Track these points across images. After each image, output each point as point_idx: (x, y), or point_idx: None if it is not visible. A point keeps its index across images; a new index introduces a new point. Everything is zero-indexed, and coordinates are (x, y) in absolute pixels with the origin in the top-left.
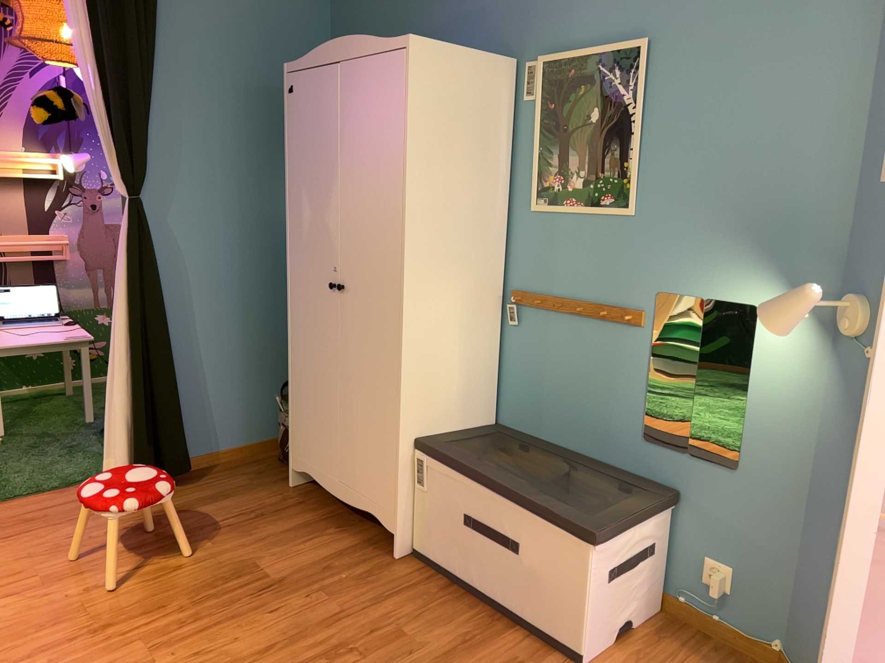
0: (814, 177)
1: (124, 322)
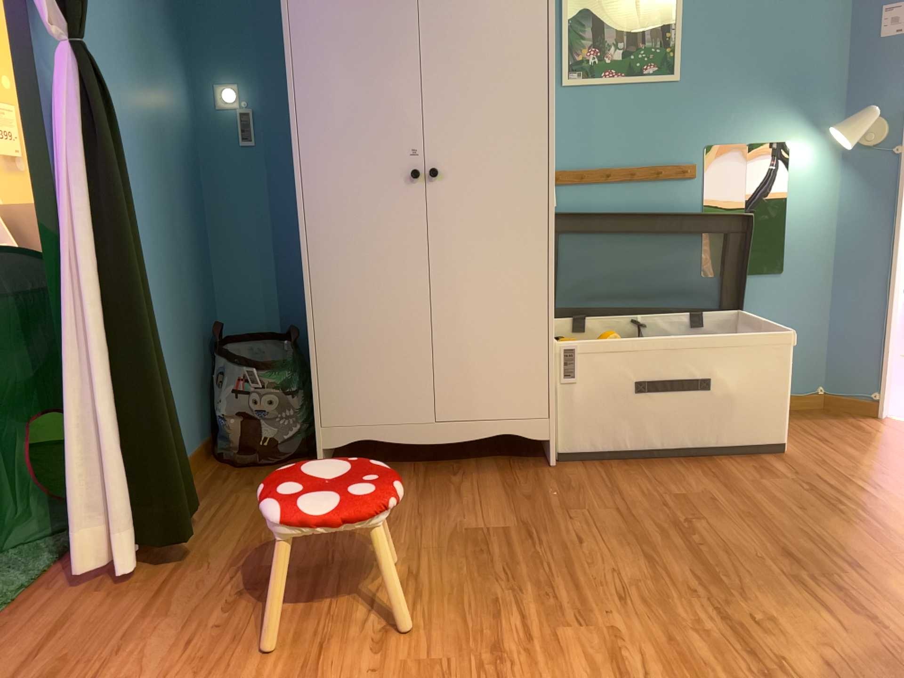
0: (823, 39)
1: (87, 272)
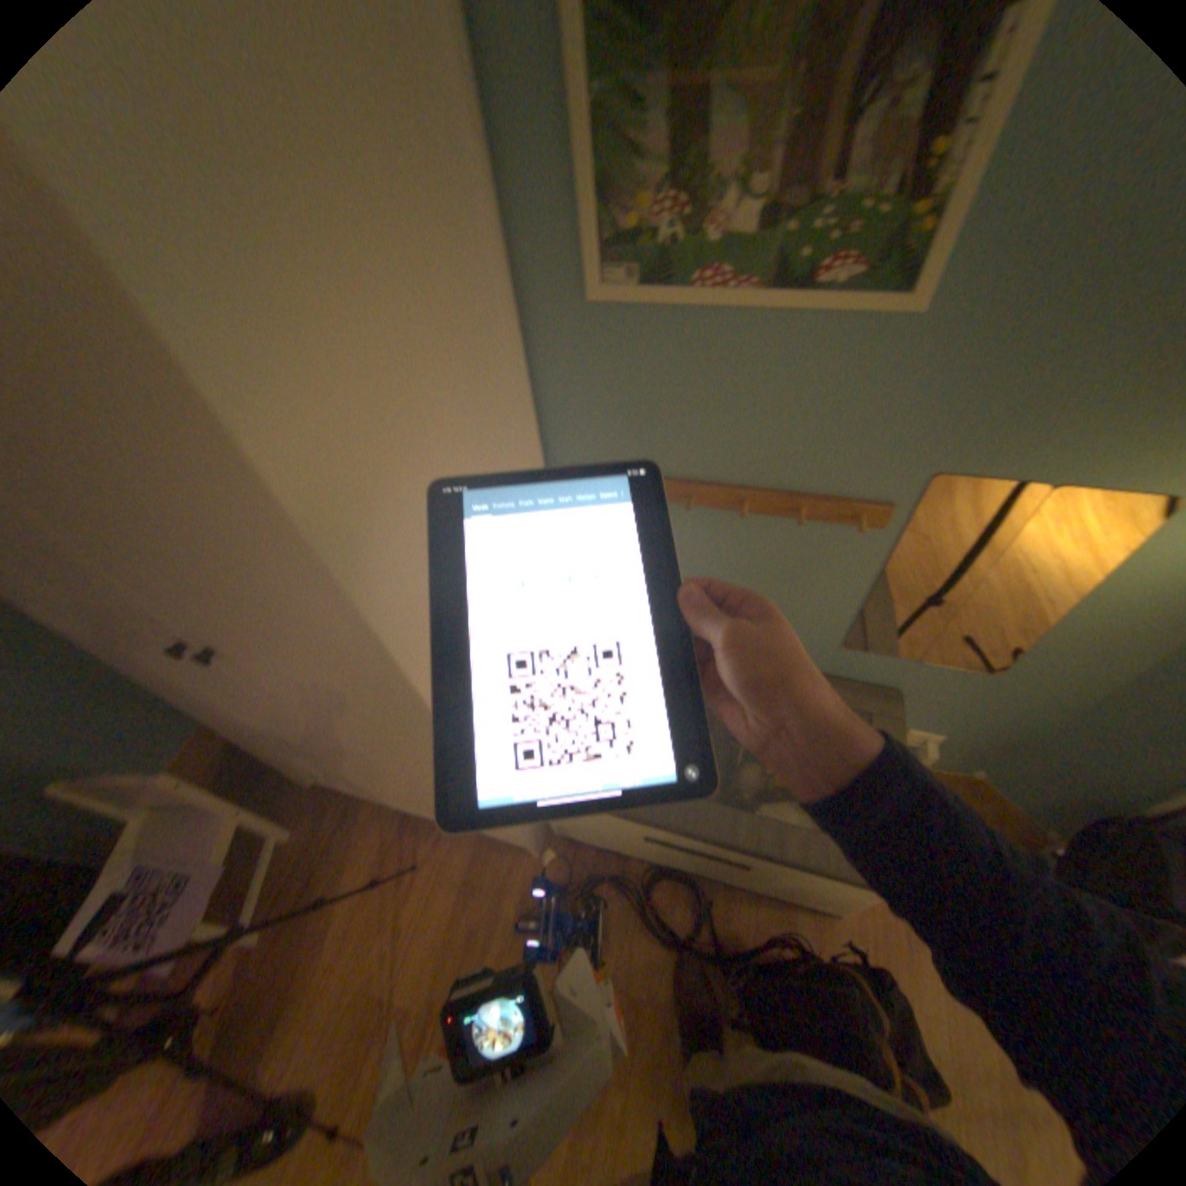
0: None
1: None
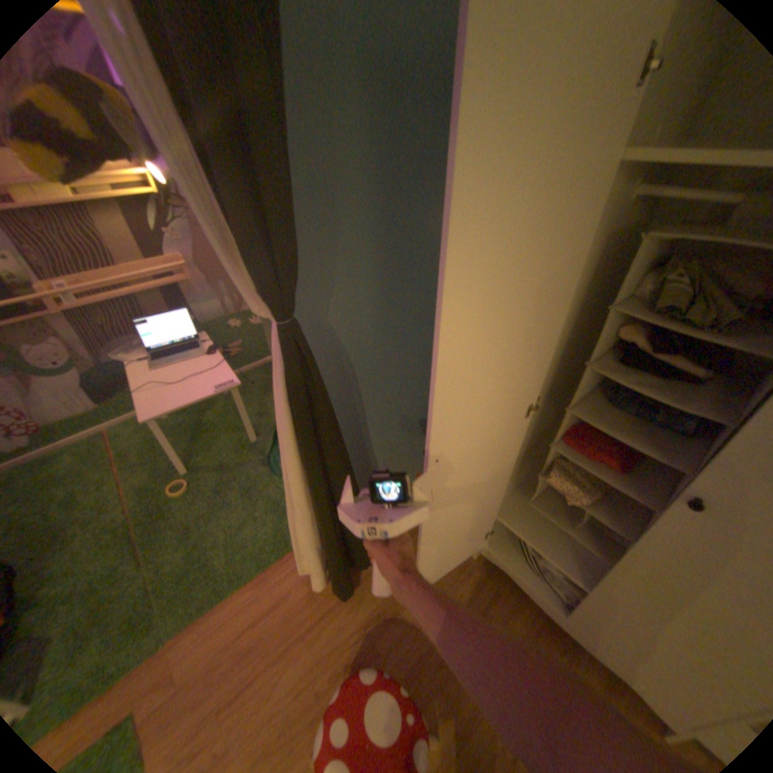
0: None
1: (301, 476)
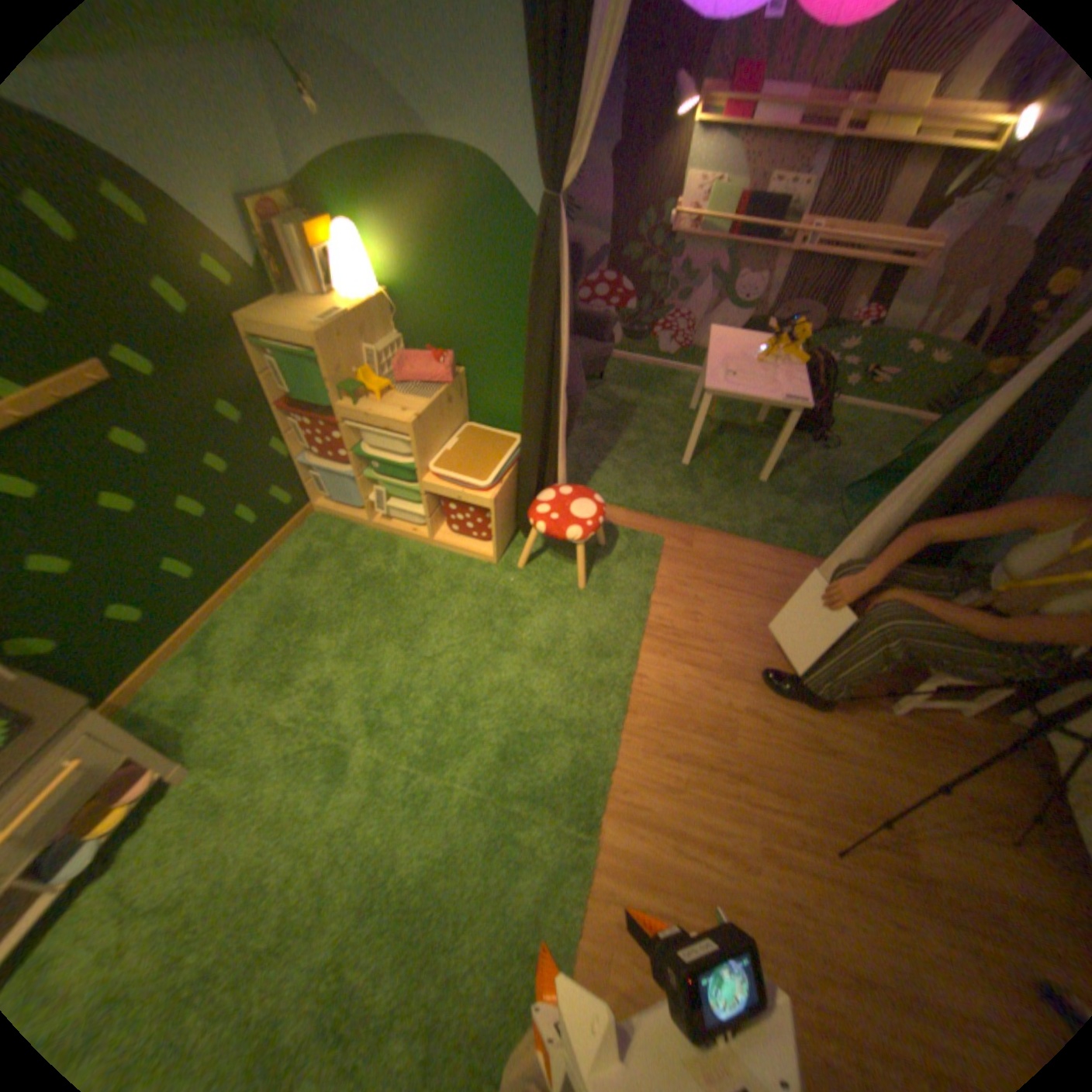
0: None
1: (960, 458)
